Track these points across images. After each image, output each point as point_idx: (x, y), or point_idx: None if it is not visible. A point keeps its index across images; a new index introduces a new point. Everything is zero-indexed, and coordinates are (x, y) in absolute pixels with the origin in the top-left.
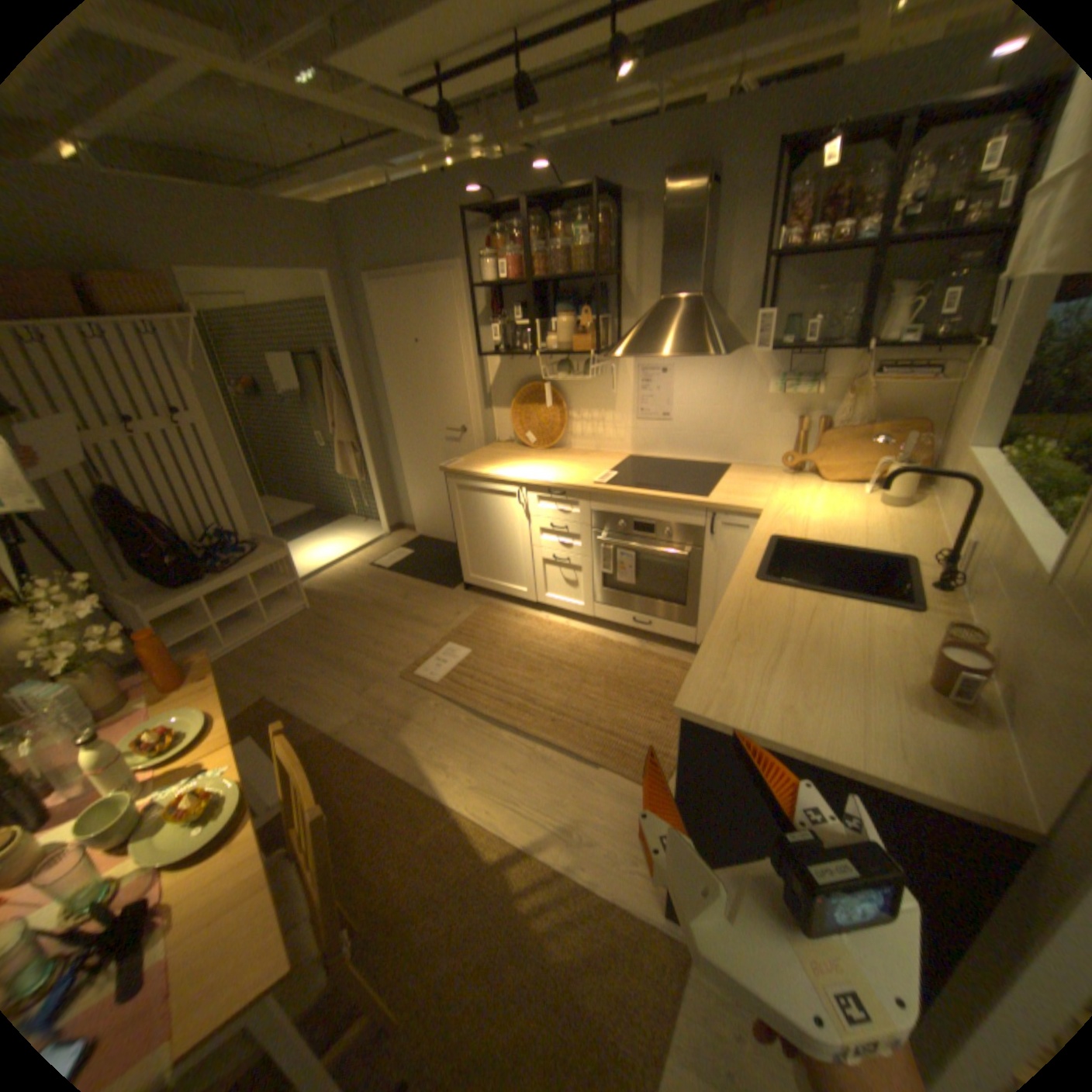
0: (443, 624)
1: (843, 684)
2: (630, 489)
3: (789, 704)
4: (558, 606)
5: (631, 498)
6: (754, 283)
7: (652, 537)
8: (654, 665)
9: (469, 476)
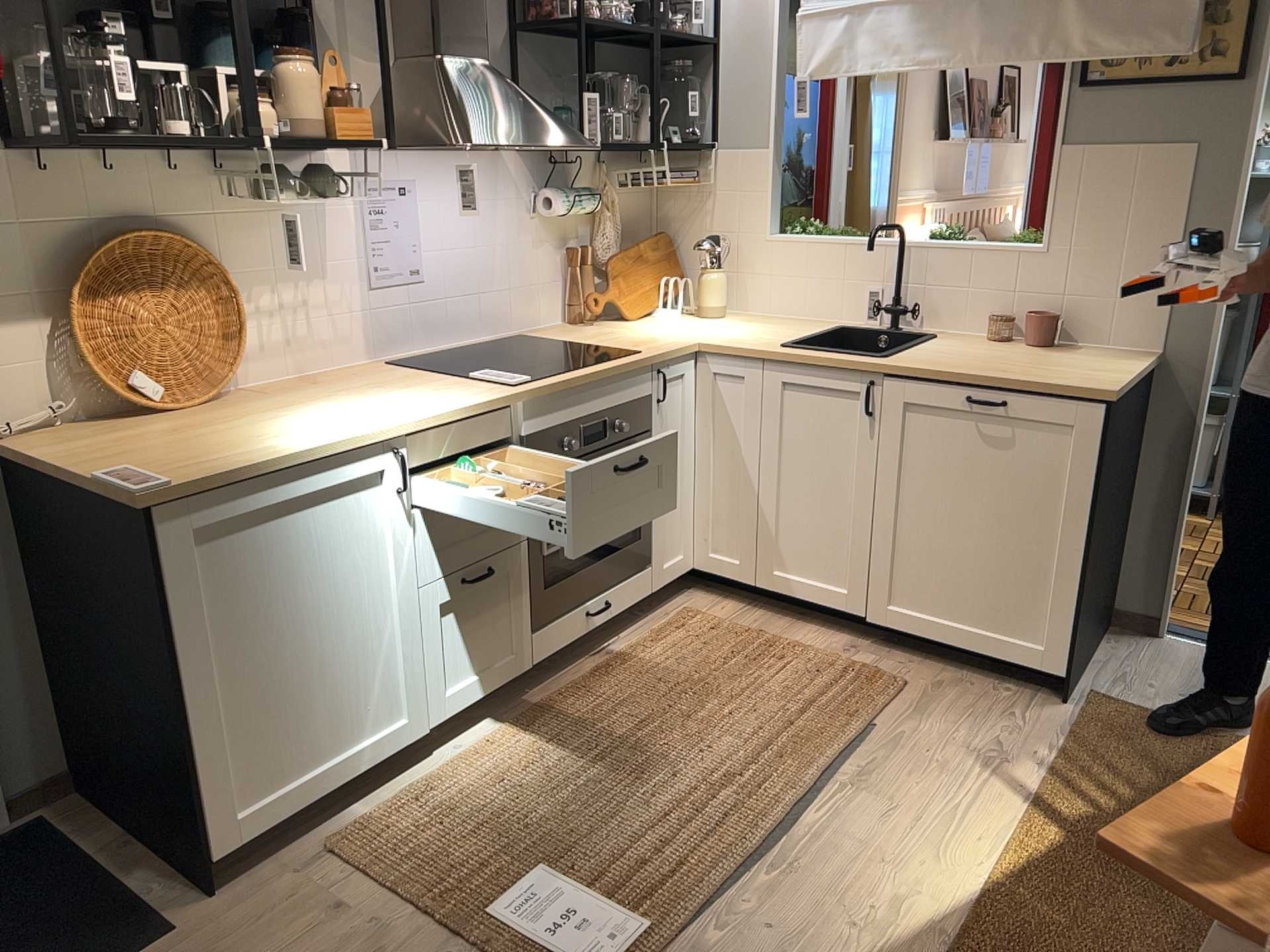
0: (375, 939)
1: (1049, 359)
2: (565, 372)
3: (1085, 370)
4: (475, 700)
5: (580, 385)
6: (495, 61)
7: (602, 444)
8: (666, 648)
9: (253, 479)
